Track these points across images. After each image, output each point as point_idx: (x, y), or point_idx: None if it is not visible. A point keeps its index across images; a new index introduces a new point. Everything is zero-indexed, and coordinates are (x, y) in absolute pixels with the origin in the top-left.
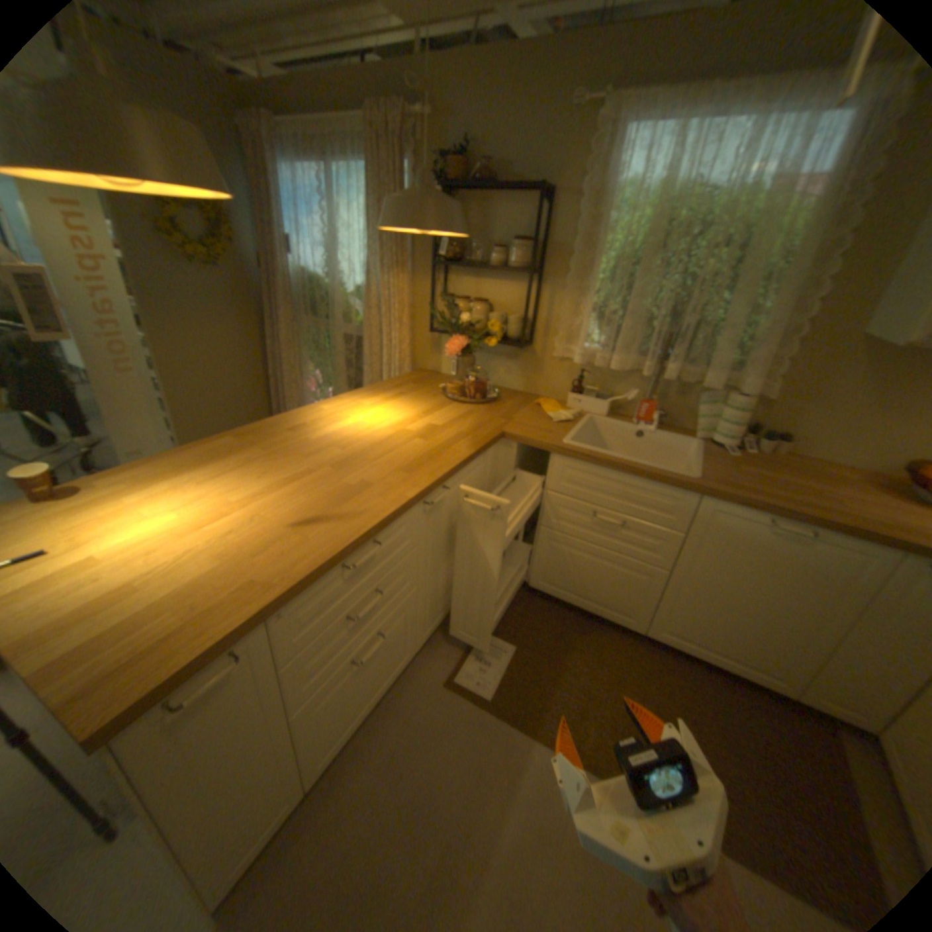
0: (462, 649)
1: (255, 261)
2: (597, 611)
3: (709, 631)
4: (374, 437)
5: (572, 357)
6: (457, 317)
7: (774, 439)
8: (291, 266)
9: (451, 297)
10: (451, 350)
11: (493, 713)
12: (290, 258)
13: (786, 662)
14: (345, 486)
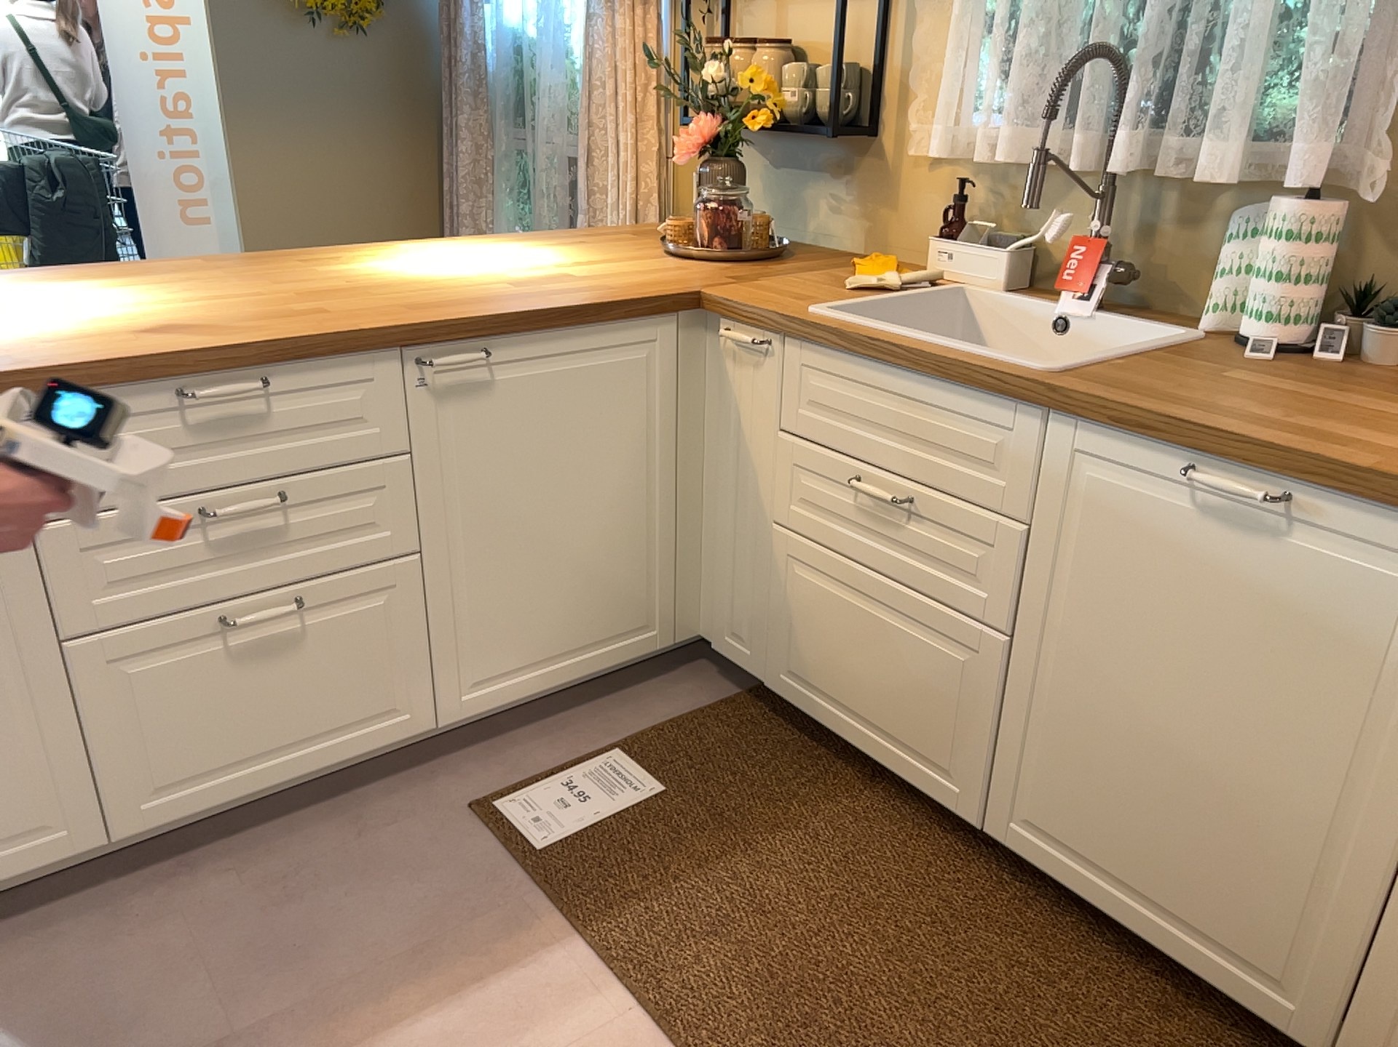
0: (553, 763)
1: (443, 30)
2: (884, 753)
3: (1101, 814)
4: (429, 276)
5: (941, 155)
6: (703, 79)
7: (1385, 320)
8: (492, 30)
9: (703, 40)
10: (684, 148)
11: (529, 868)
12: (492, 15)
13: (1279, 920)
14: (282, 311)
